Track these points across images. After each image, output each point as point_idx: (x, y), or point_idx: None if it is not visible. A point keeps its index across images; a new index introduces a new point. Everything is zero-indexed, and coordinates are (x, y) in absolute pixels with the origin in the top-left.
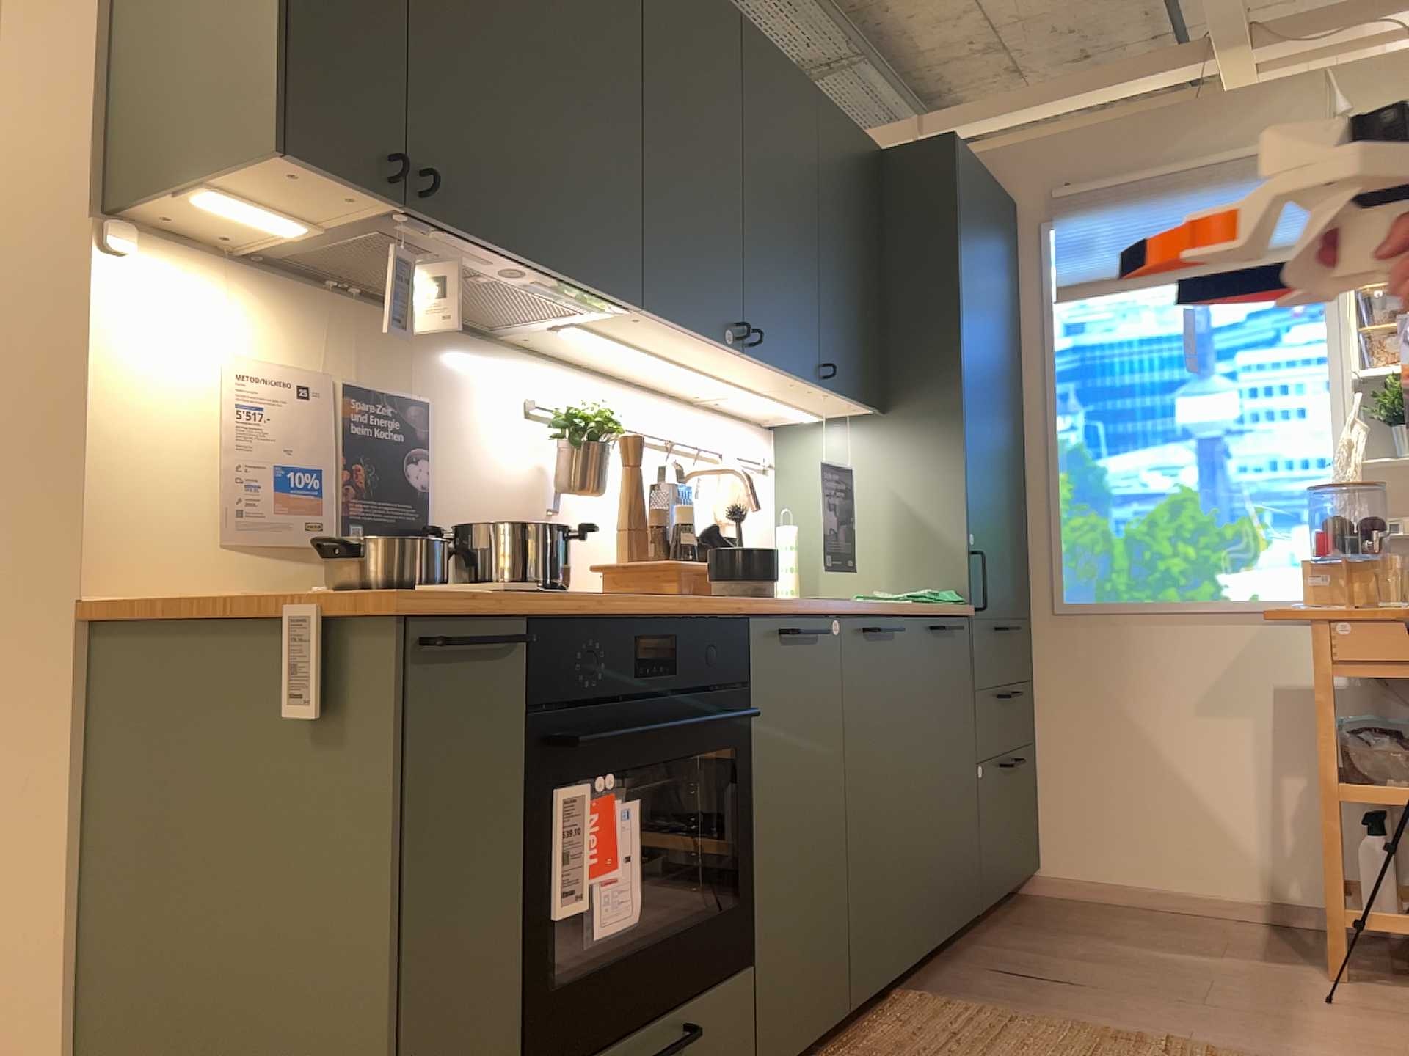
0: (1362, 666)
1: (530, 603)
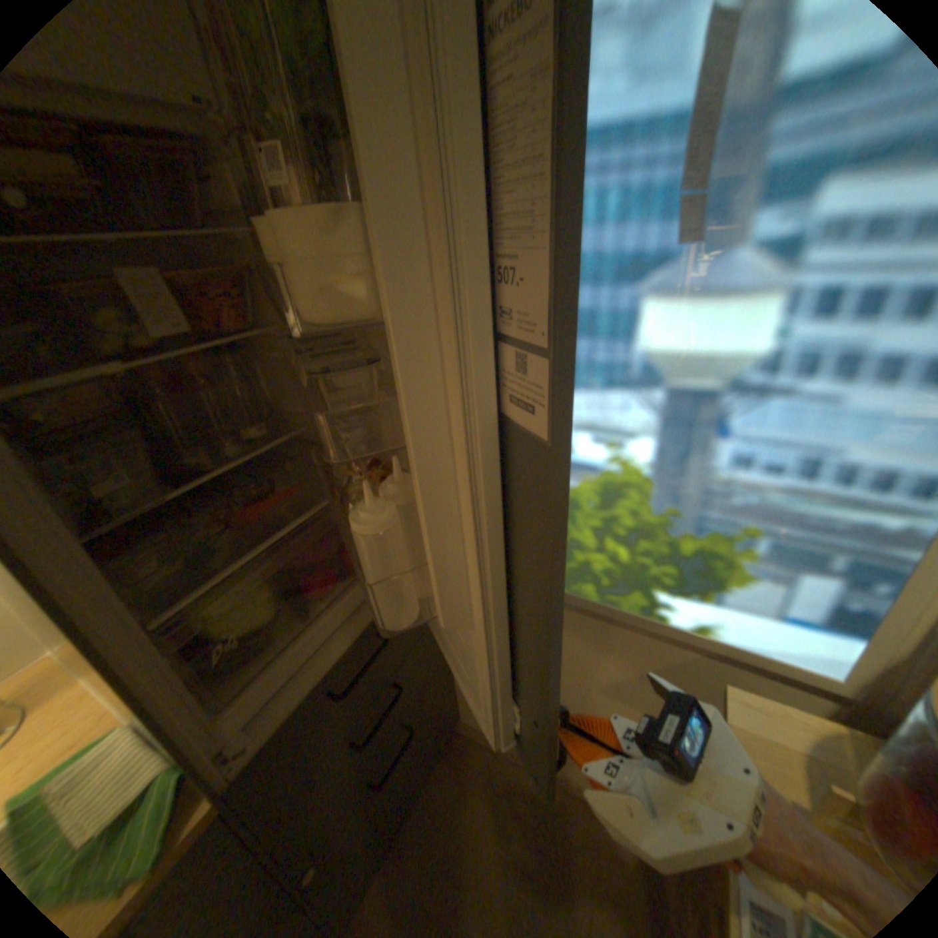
0: None
1: None
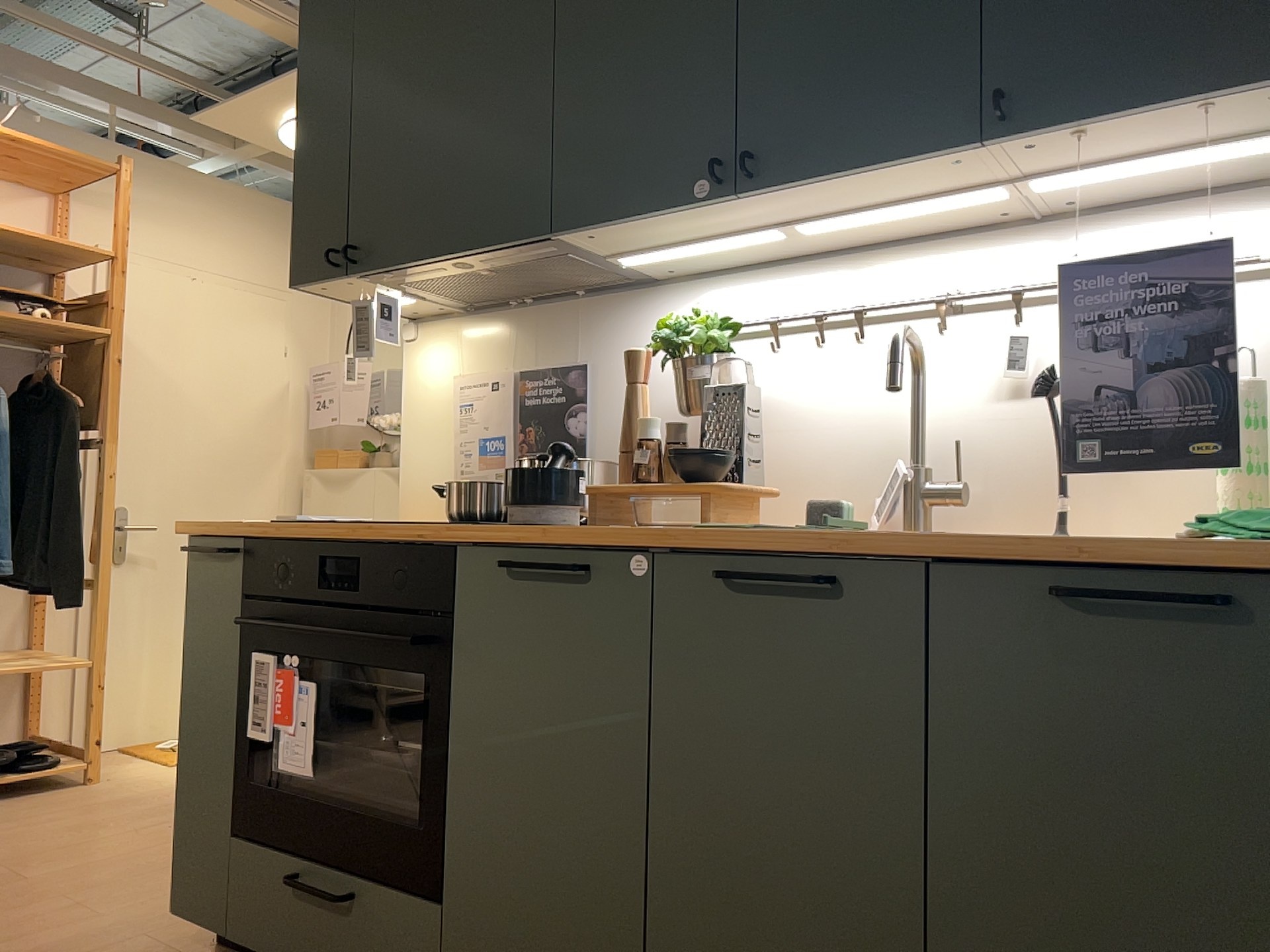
0: None
1: (236, 528)
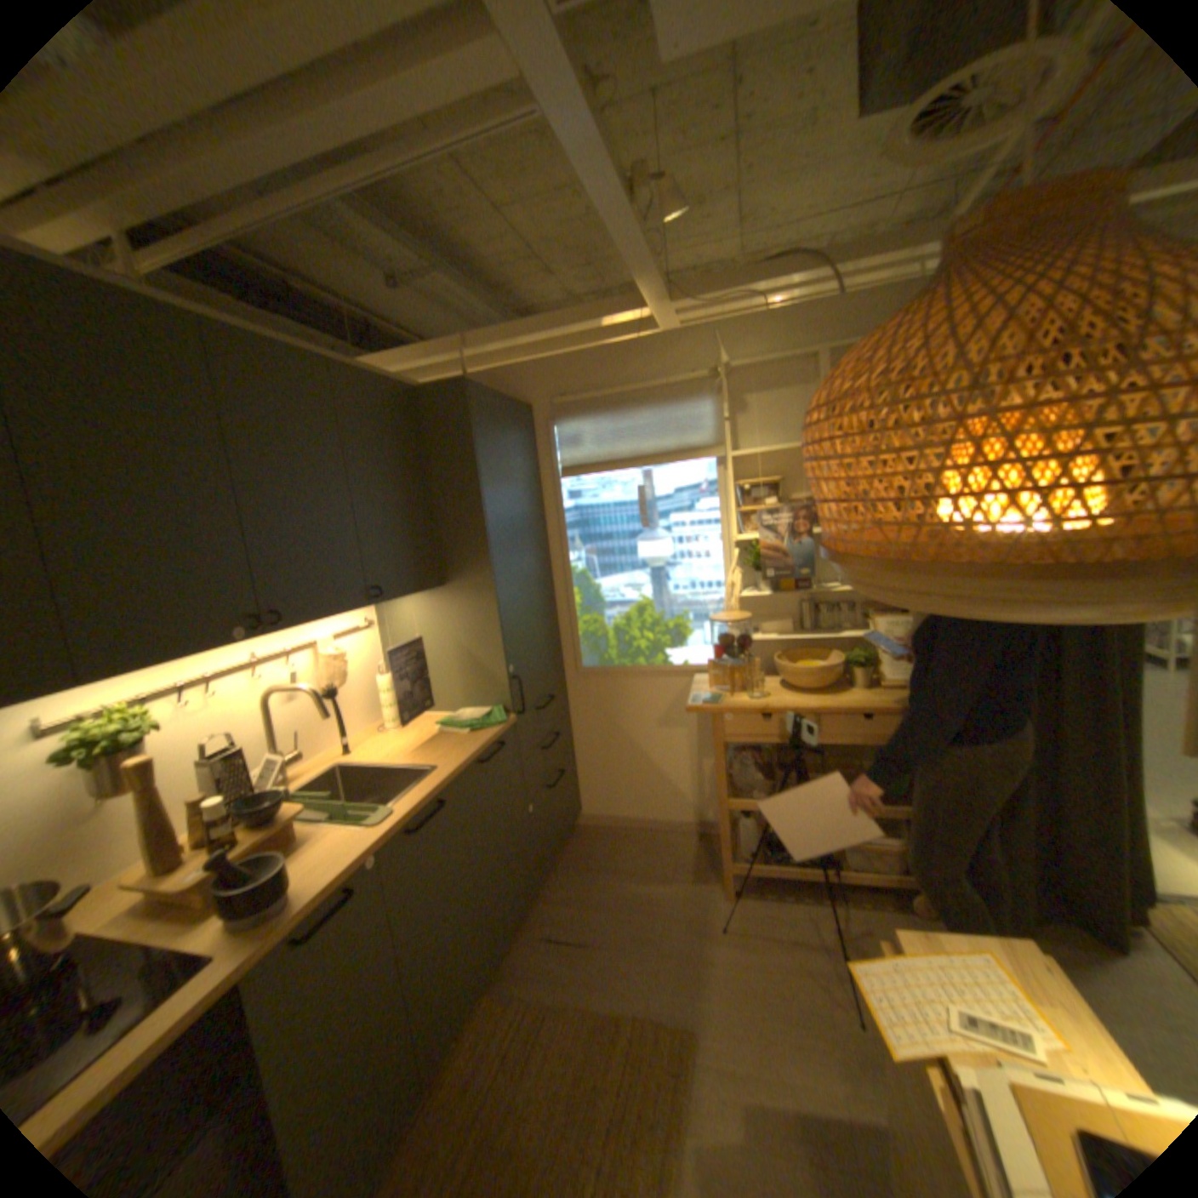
0: (740, 739)
1: None
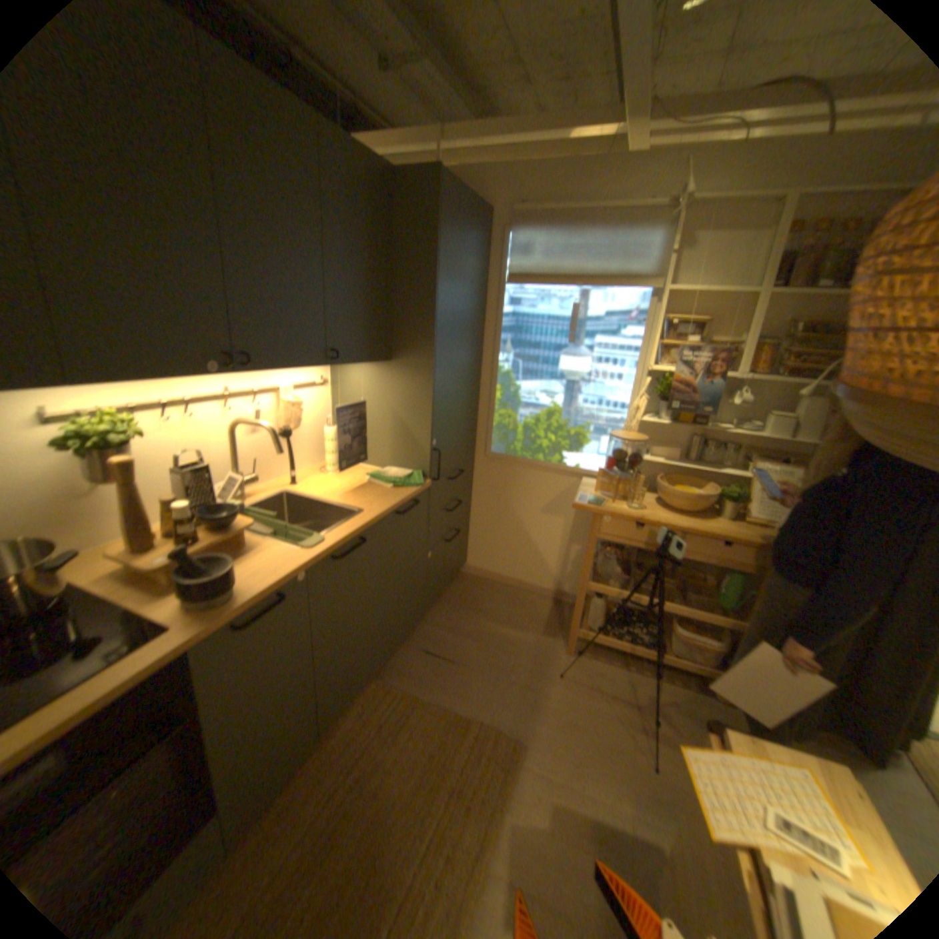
0: (611, 537)
1: None
